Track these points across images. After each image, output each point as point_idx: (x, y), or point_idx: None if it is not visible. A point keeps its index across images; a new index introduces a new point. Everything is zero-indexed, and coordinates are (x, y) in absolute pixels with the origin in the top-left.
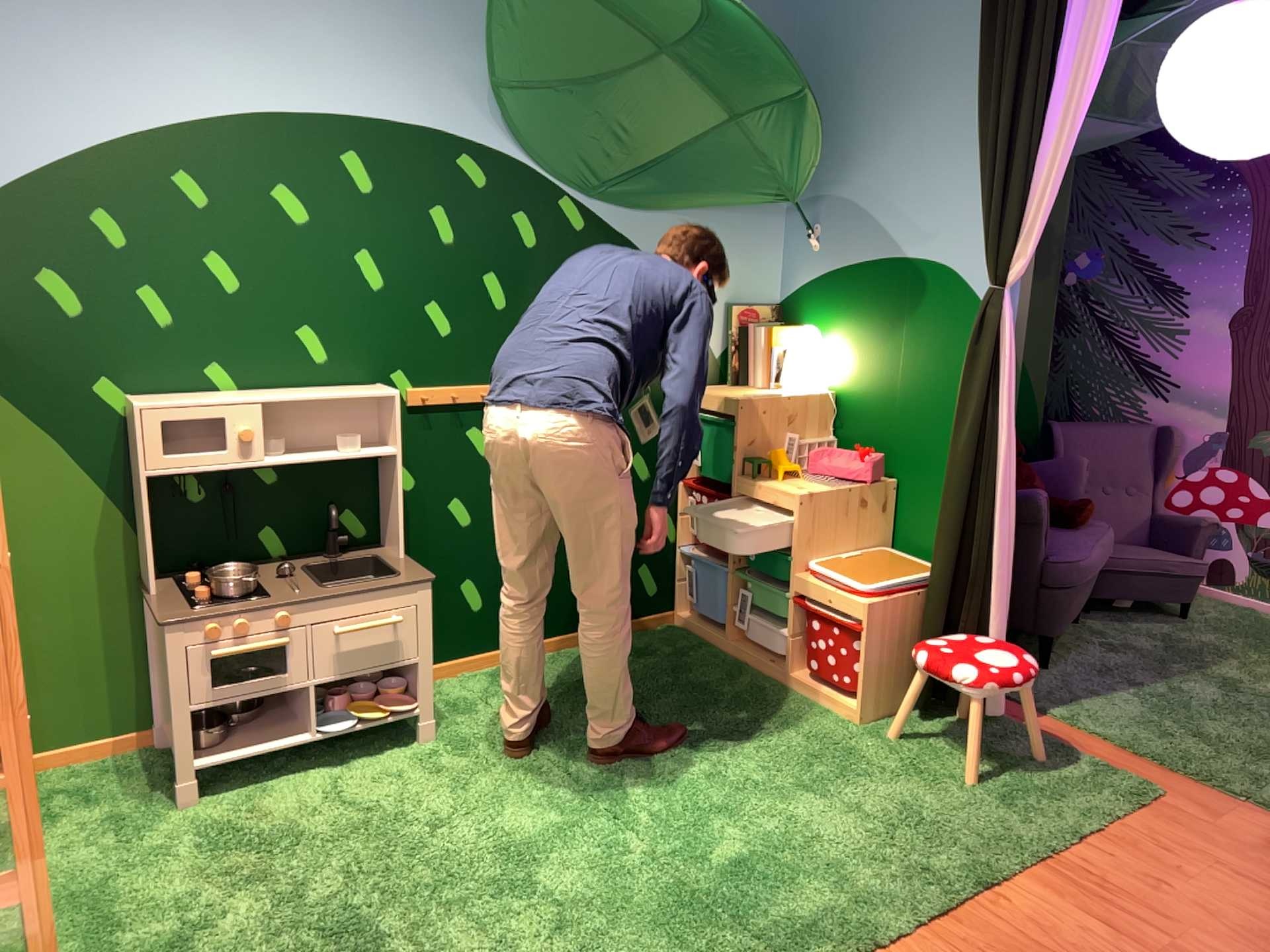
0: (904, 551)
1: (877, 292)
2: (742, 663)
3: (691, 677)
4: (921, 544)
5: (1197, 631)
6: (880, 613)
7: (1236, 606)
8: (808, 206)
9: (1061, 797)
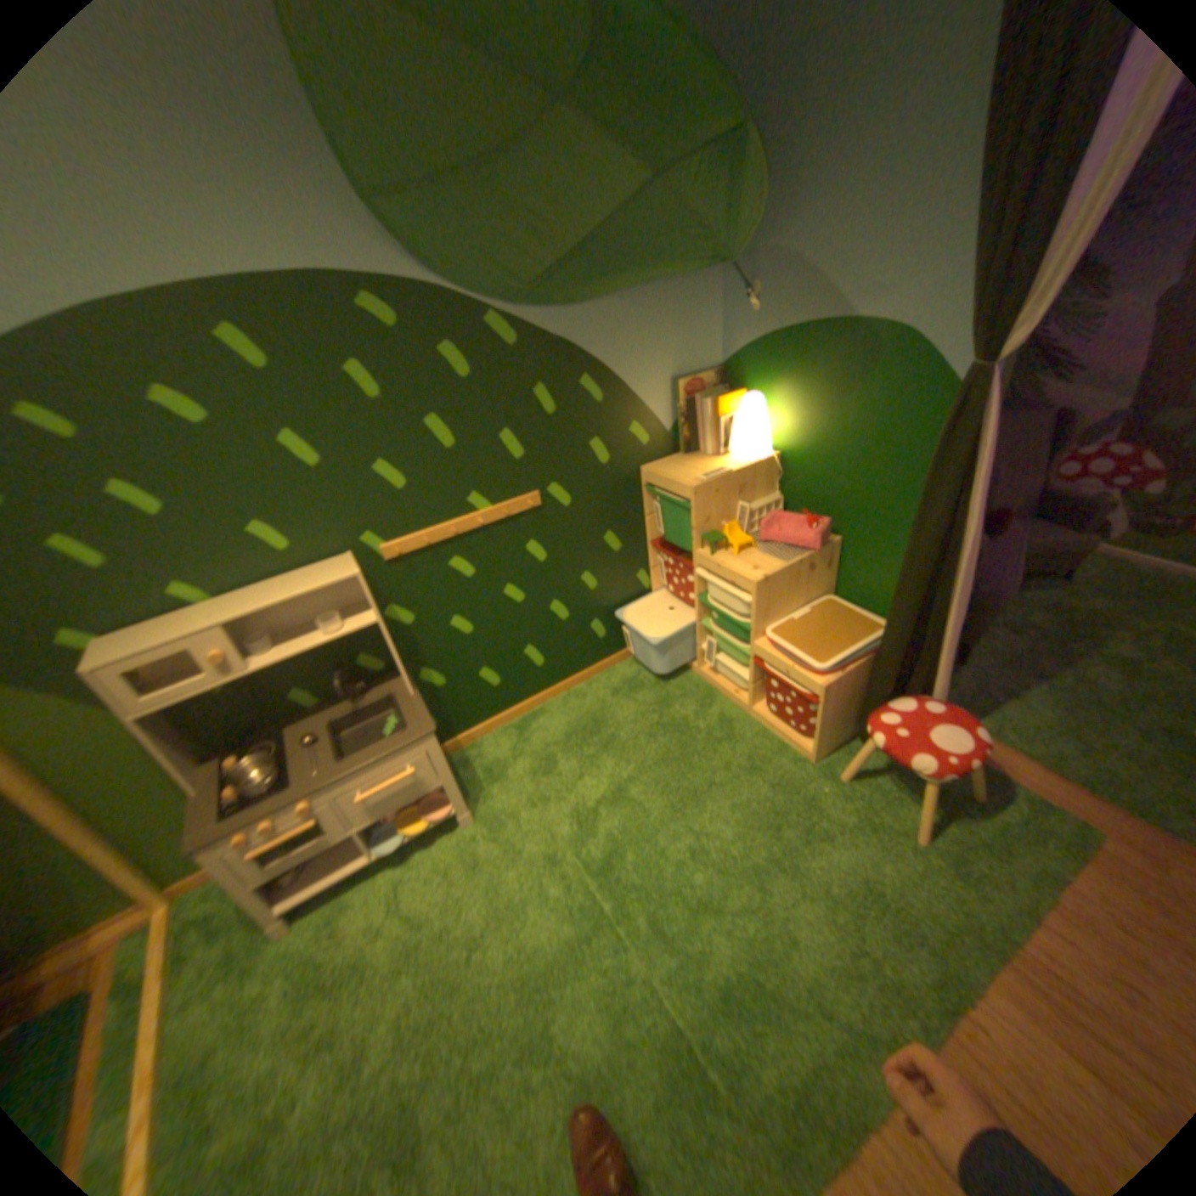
0: (845, 595)
1: (822, 357)
2: (711, 688)
3: (671, 711)
4: (863, 594)
5: (1085, 597)
6: (834, 689)
7: (1111, 560)
8: (745, 262)
9: (1008, 857)
